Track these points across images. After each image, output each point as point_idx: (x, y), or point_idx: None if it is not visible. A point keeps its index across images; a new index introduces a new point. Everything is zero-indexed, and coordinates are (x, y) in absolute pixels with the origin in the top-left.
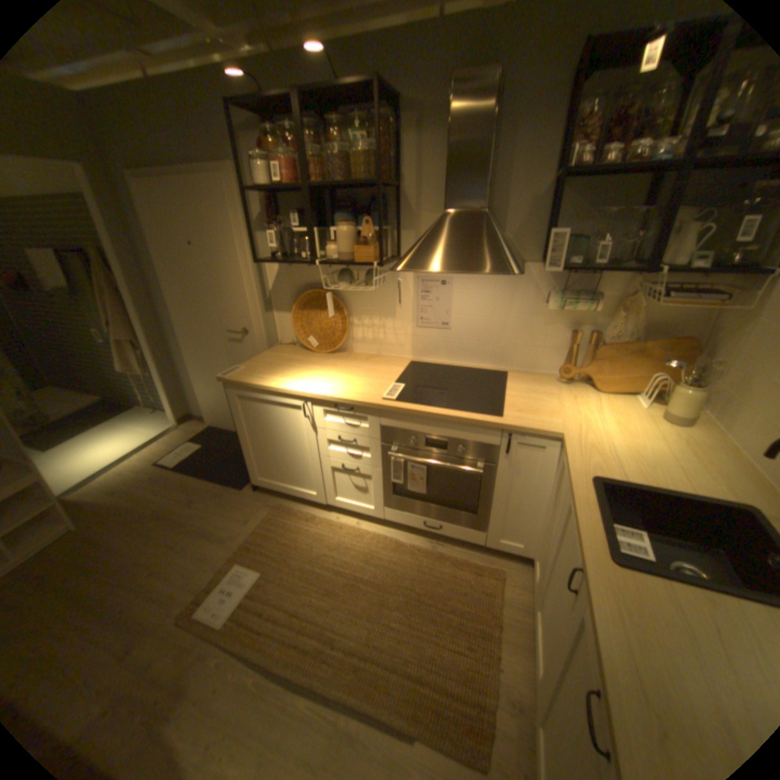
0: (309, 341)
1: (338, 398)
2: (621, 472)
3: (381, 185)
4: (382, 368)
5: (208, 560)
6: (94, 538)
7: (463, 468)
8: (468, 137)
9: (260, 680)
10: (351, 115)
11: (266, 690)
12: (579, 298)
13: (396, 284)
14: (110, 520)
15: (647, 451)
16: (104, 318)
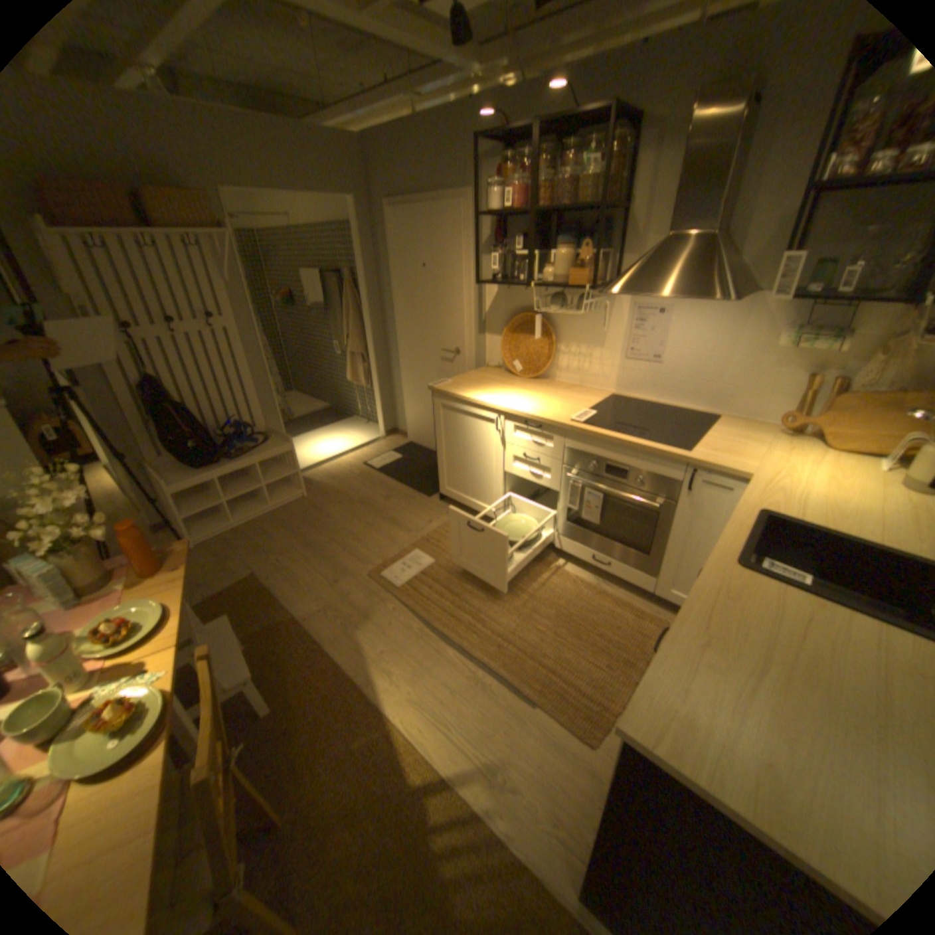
0: (514, 365)
1: (528, 414)
2: (801, 513)
3: (610, 206)
4: (580, 396)
5: (397, 540)
6: (319, 505)
7: (642, 503)
8: (705, 153)
9: (423, 628)
10: (588, 138)
11: (426, 635)
12: (820, 334)
13: (609, 311)
14: (330, 495)
15: (850, 505)
16: (346, 332)
